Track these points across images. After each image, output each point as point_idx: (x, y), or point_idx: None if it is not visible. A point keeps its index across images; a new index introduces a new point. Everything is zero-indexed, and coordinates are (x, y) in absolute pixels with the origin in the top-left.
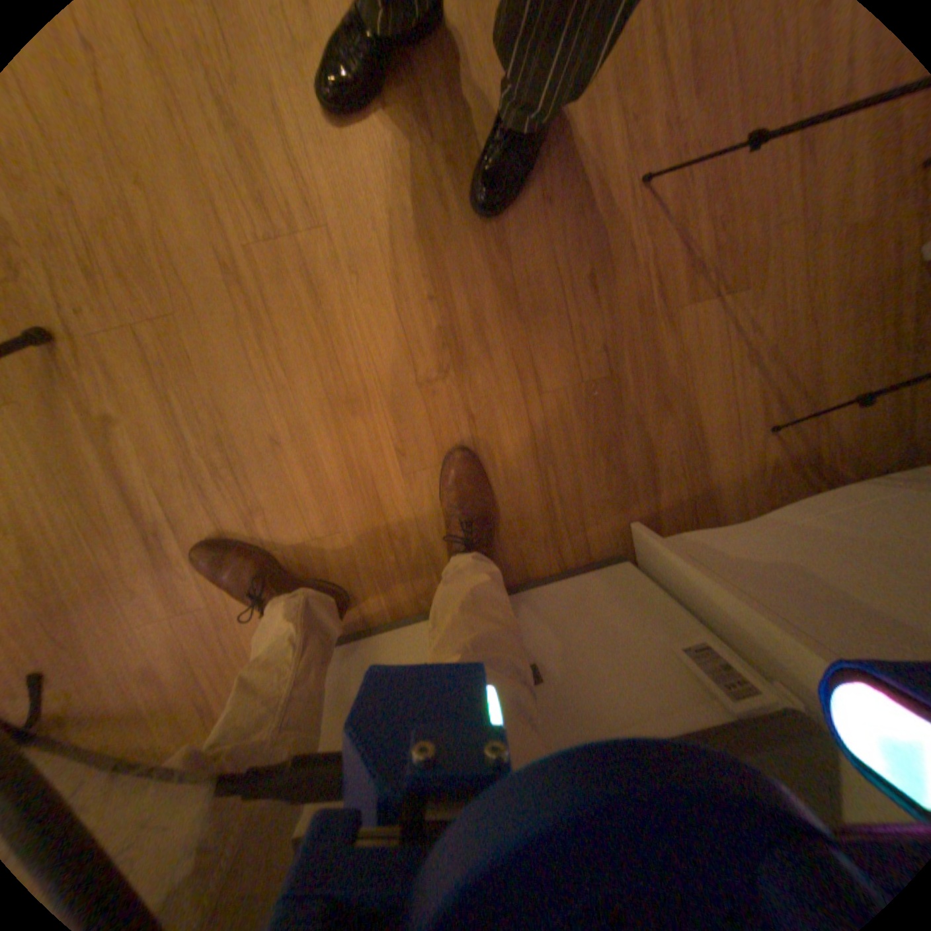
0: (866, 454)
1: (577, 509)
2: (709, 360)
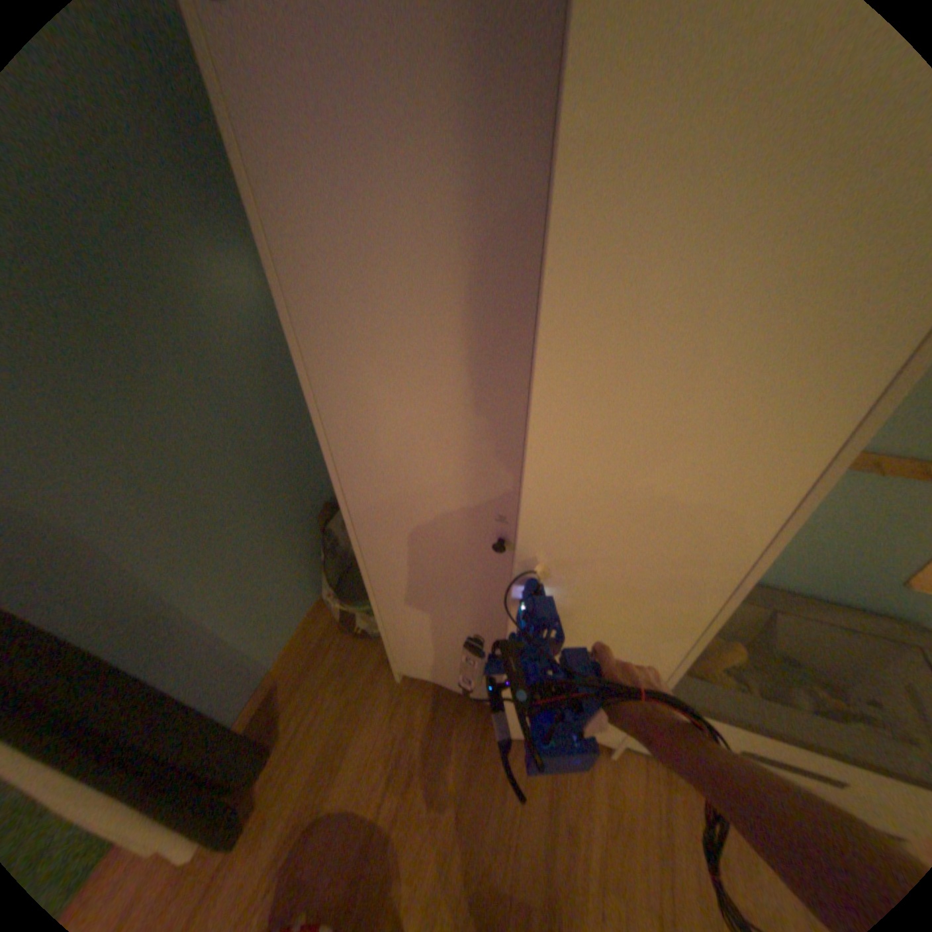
0: (453, 699)
1: (648, 790)
2: (530, 843)
